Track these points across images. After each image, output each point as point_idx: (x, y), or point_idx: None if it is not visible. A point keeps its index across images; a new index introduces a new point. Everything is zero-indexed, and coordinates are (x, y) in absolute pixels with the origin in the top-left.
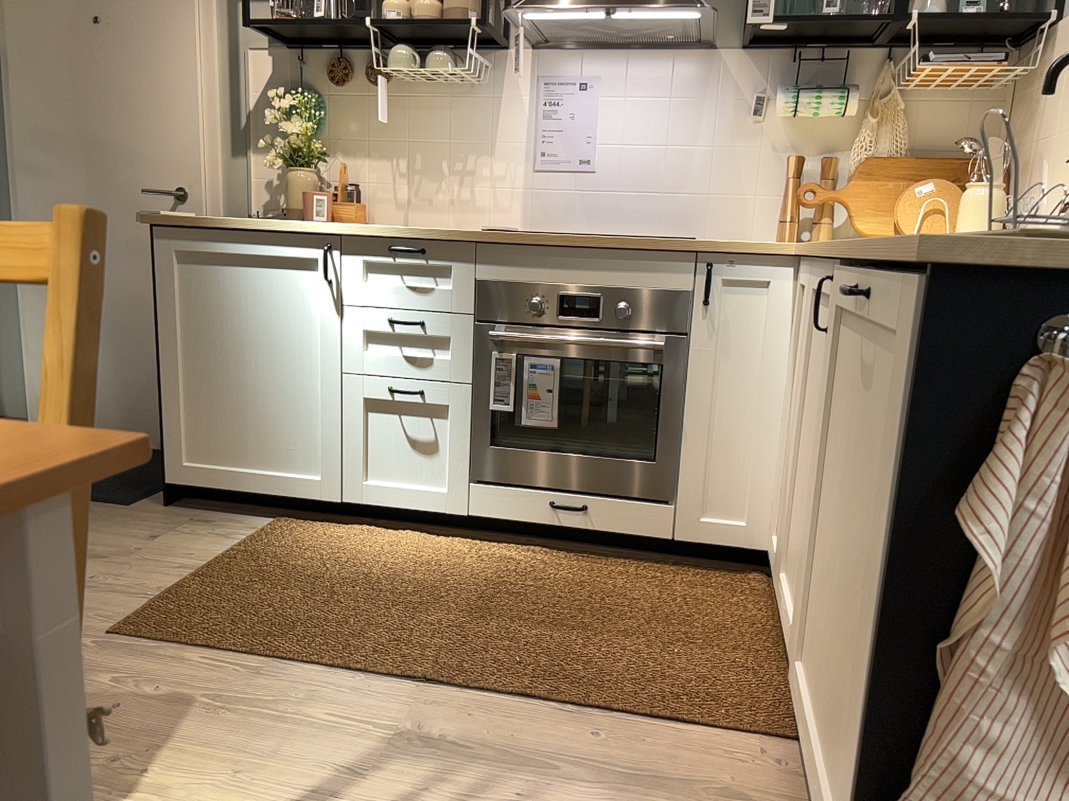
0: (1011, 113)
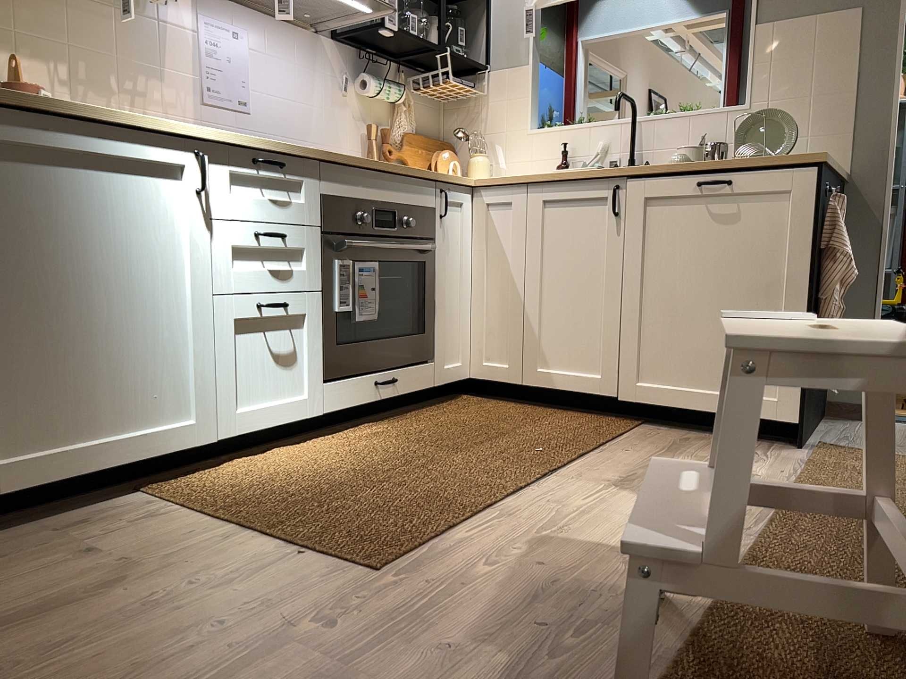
0: (448, 116)
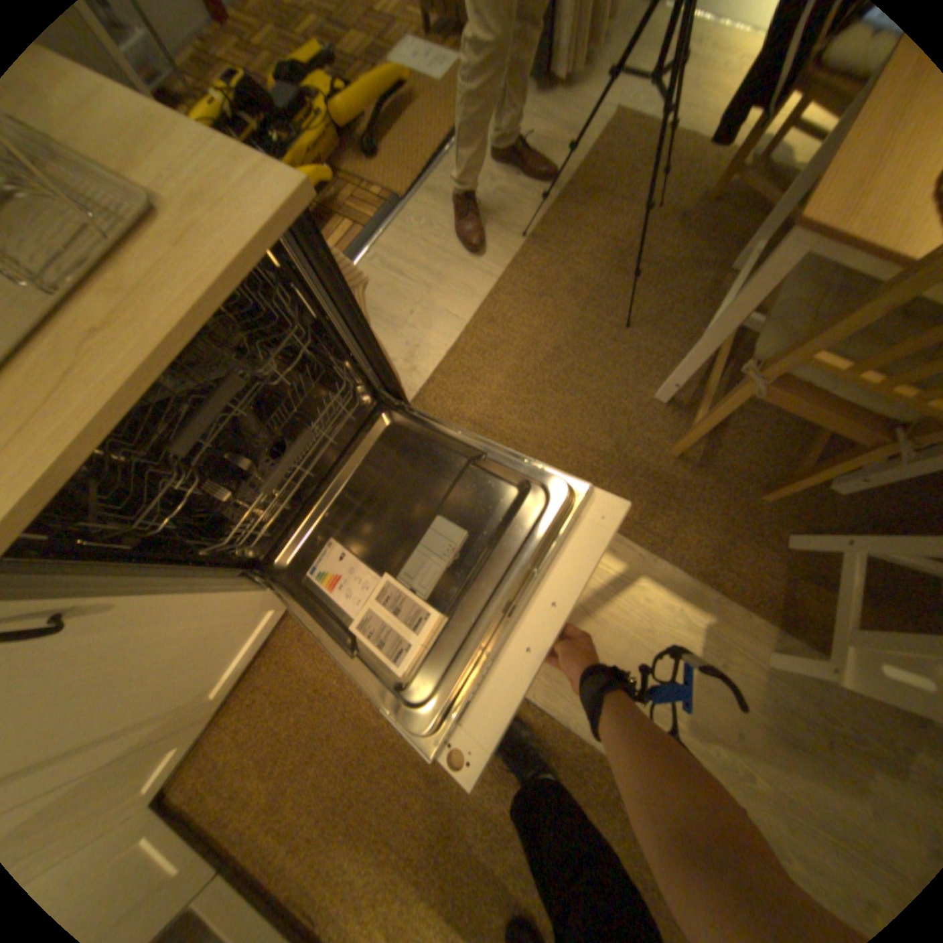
0: None
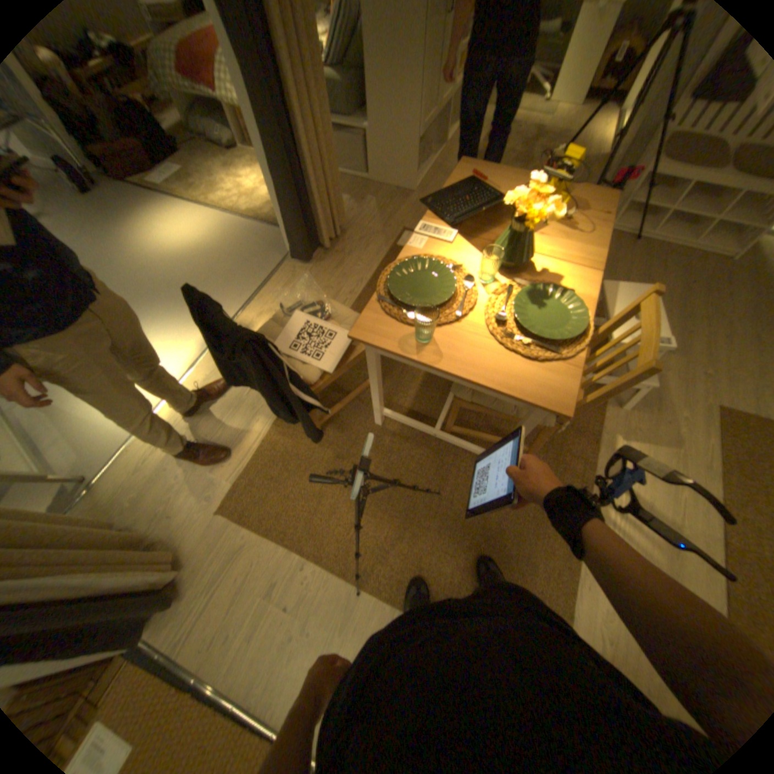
0: None
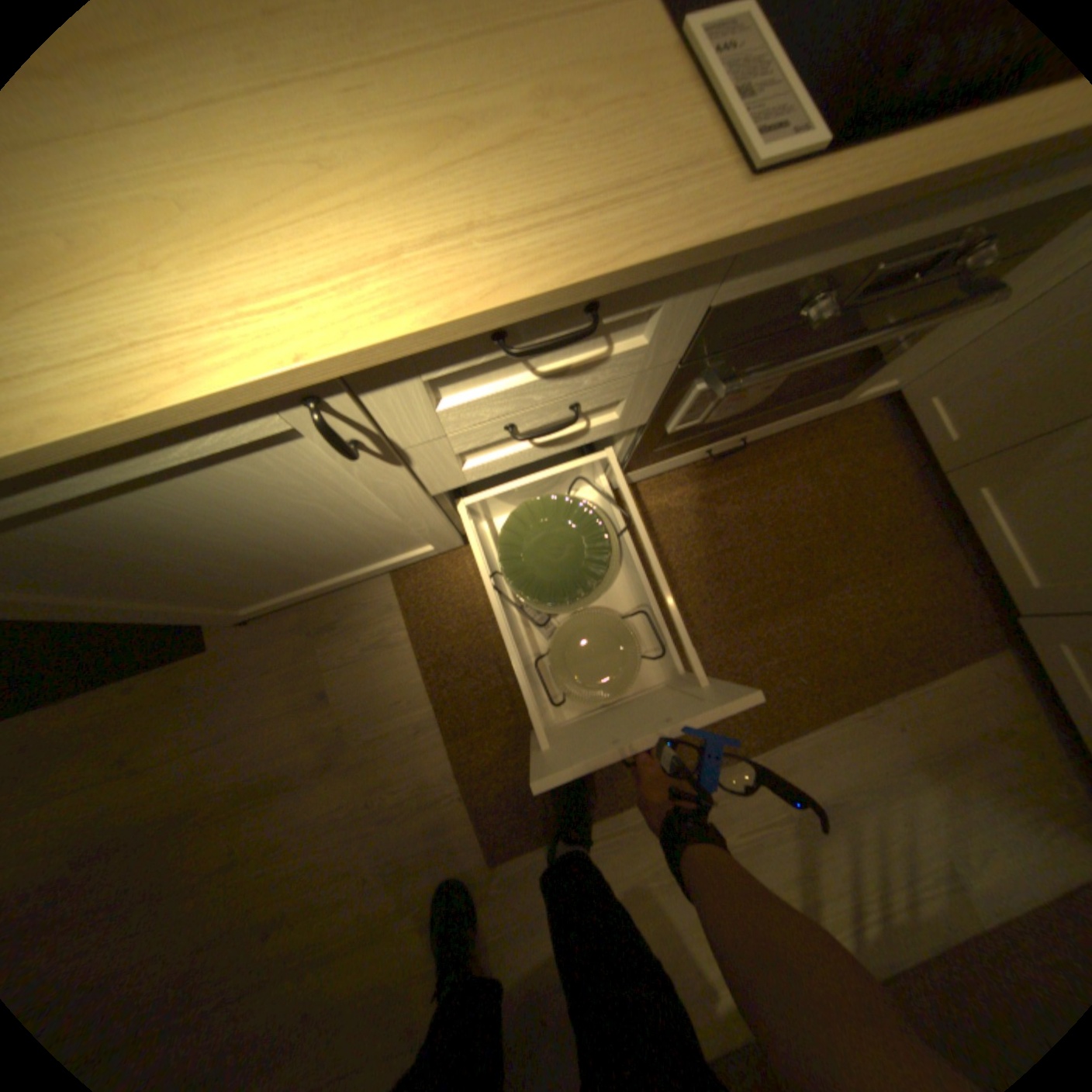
0: None
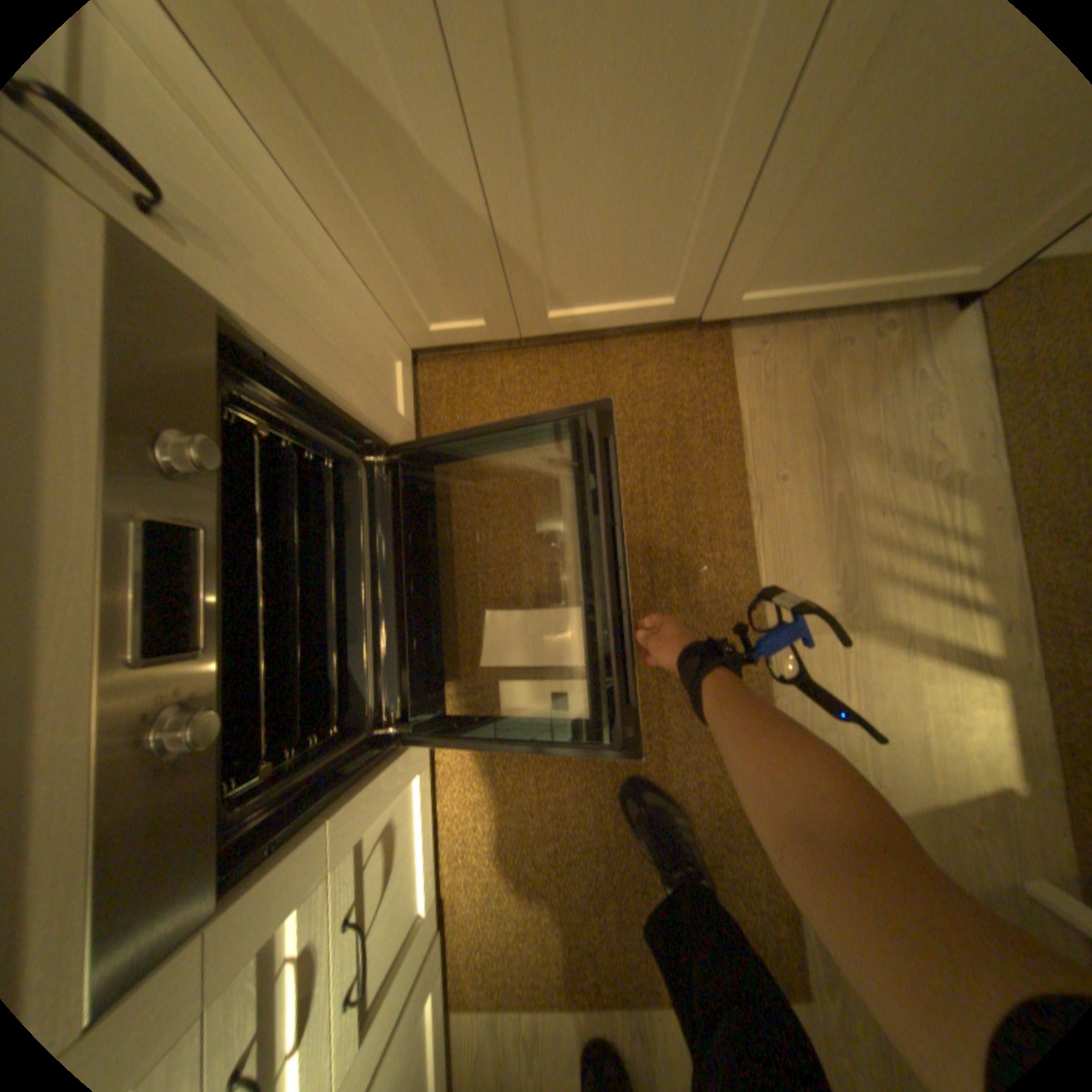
0: None
